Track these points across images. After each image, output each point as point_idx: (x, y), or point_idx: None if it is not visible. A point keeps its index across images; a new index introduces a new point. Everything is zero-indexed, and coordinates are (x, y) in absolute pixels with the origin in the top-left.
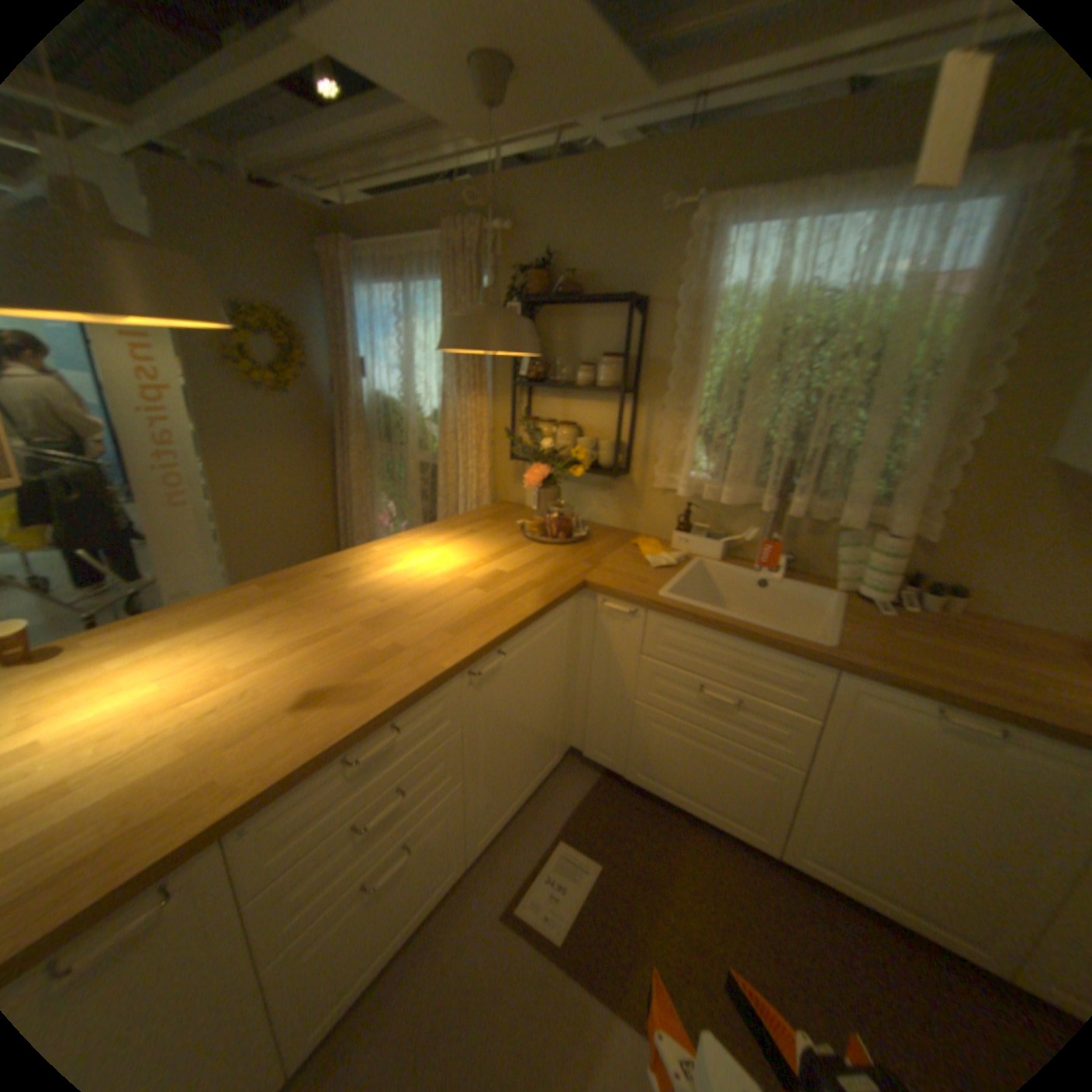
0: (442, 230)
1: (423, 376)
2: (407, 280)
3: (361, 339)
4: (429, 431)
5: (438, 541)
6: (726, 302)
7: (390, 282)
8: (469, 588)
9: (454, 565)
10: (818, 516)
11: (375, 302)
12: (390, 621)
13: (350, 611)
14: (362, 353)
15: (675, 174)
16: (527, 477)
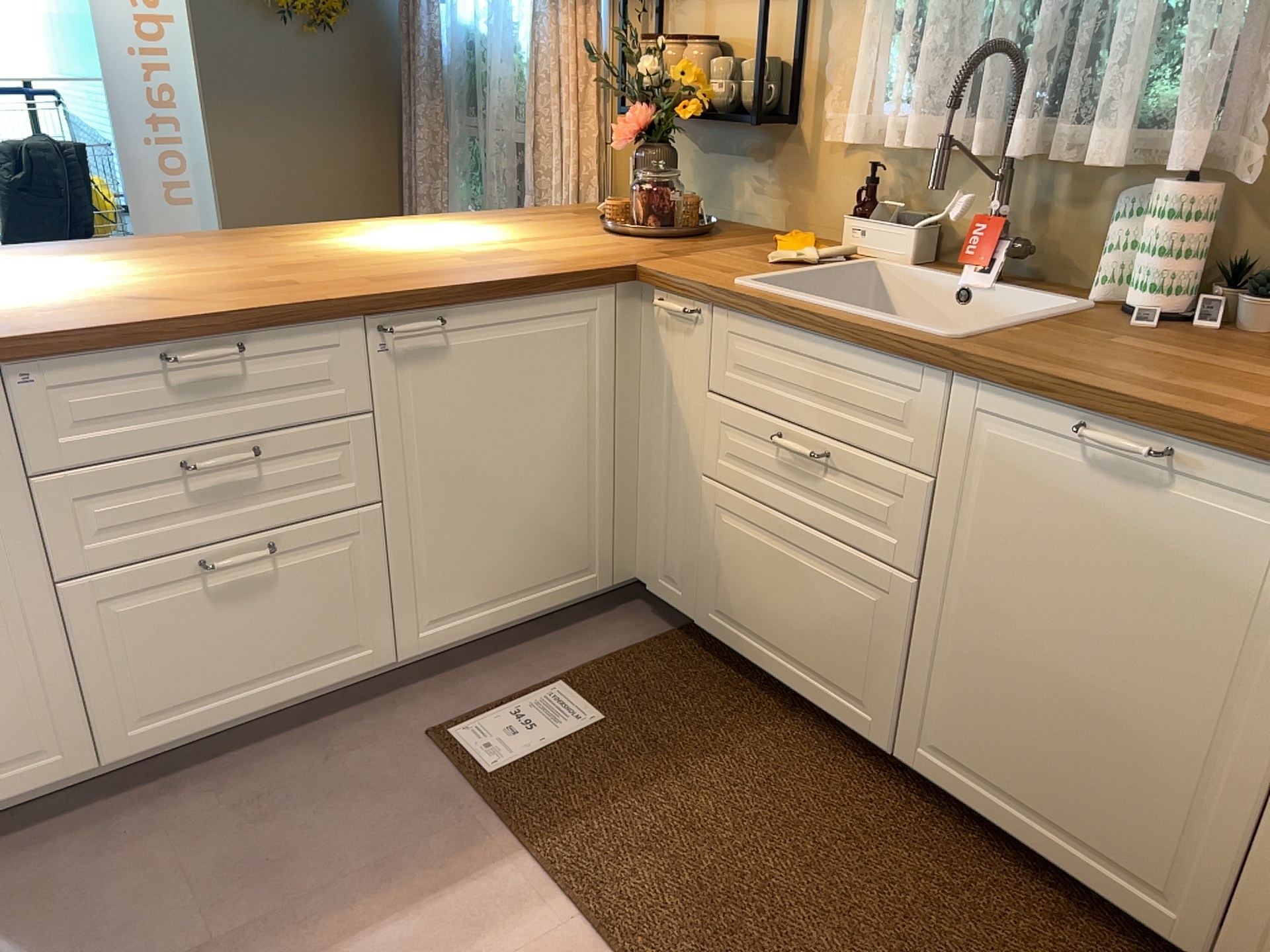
0: None
1: None
2: None
3: None
4: (522, 86)
5: (462, 224)
6: None
7: None
8: (448, 257)
9: (455, 241)
10: (1053, 159)
11: None
12: (308, 269)
13: (269, 259)
14: None
15: None
16: (616, 131)
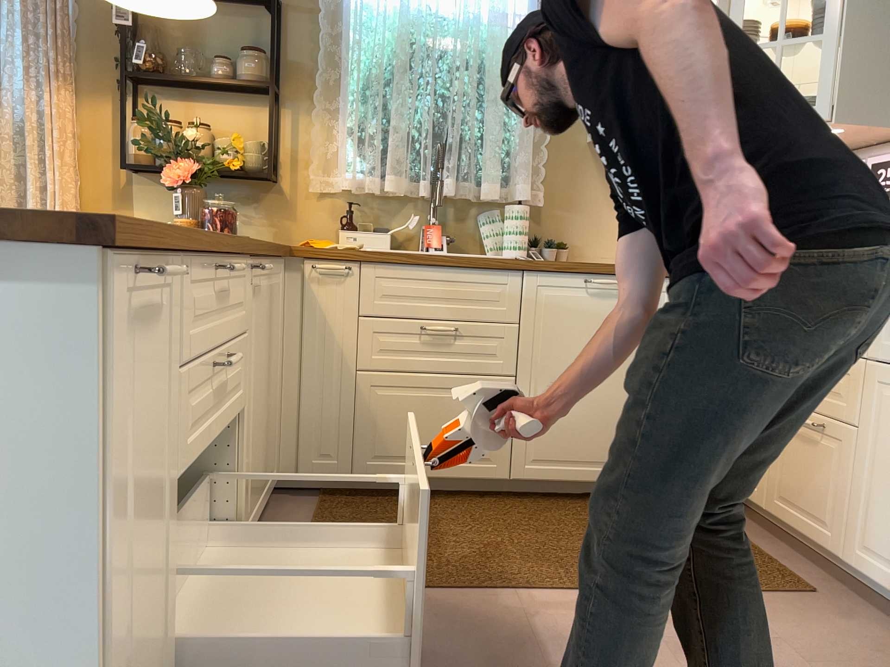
0: None
1: None
2: None
3: None
4: None
5: None
6: (360, 17)
7: None
8: None
9: None
10: (464, 195)
11: None
12: None
13: None
14: None
15: None
16: (167, 175)
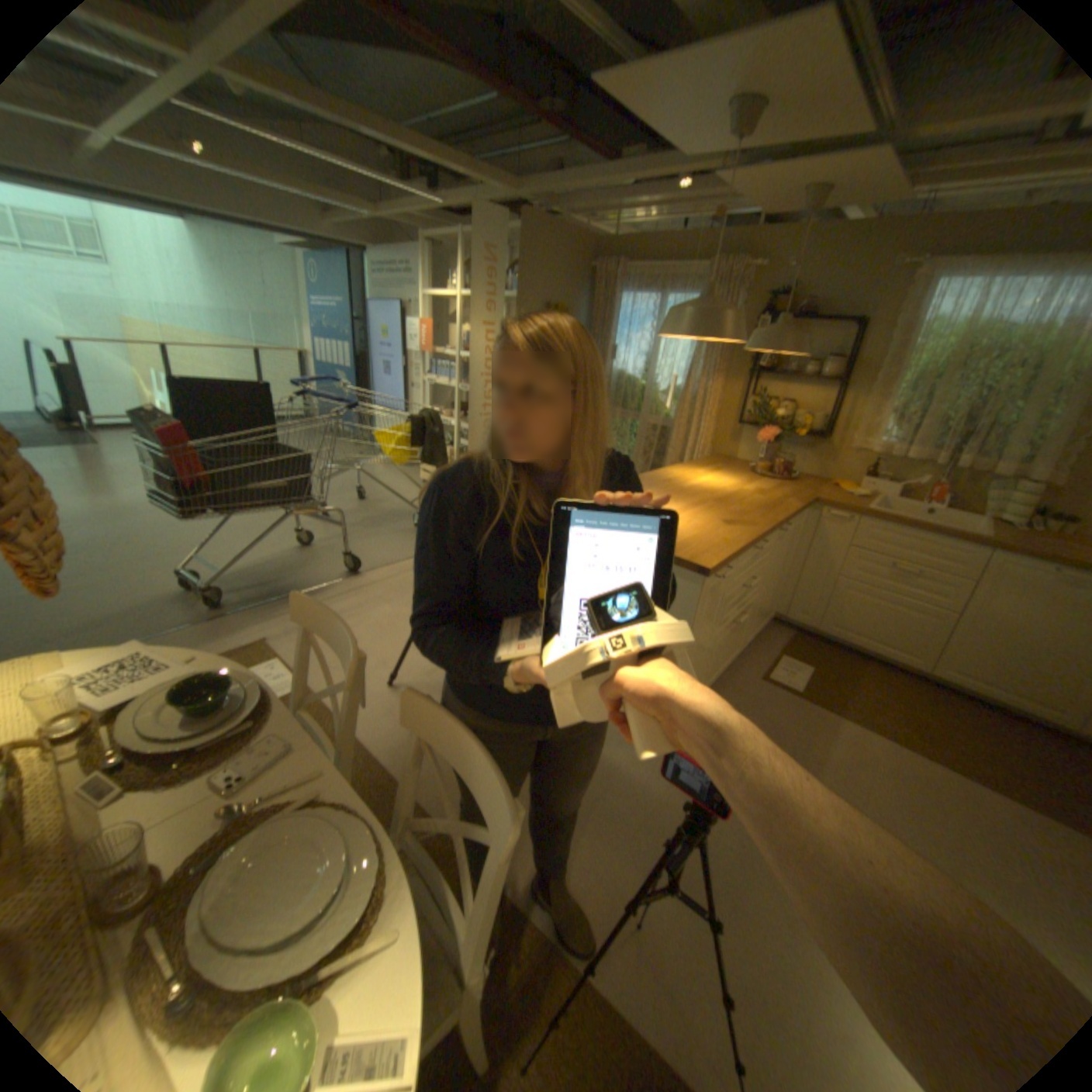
0: (710, 263)
1: (665, 362)
2: (666, 294)
3: (613, 332)
4: (663, 401)
5: (703, 471)
6: (929, 327)
7: (650, 294)
8: (752, 494)
9: (729, 484)
10: (977, 469)
11: (634, 307)
12: (726, 502)
13: (698, 496)
14: (612, 342)
15: (903, 241)
16: (759, 435)
